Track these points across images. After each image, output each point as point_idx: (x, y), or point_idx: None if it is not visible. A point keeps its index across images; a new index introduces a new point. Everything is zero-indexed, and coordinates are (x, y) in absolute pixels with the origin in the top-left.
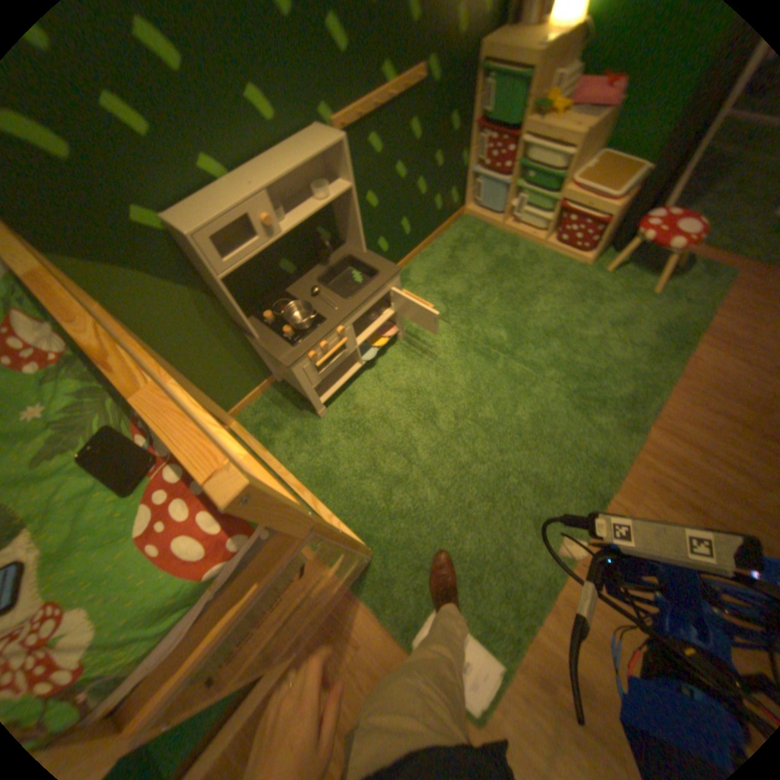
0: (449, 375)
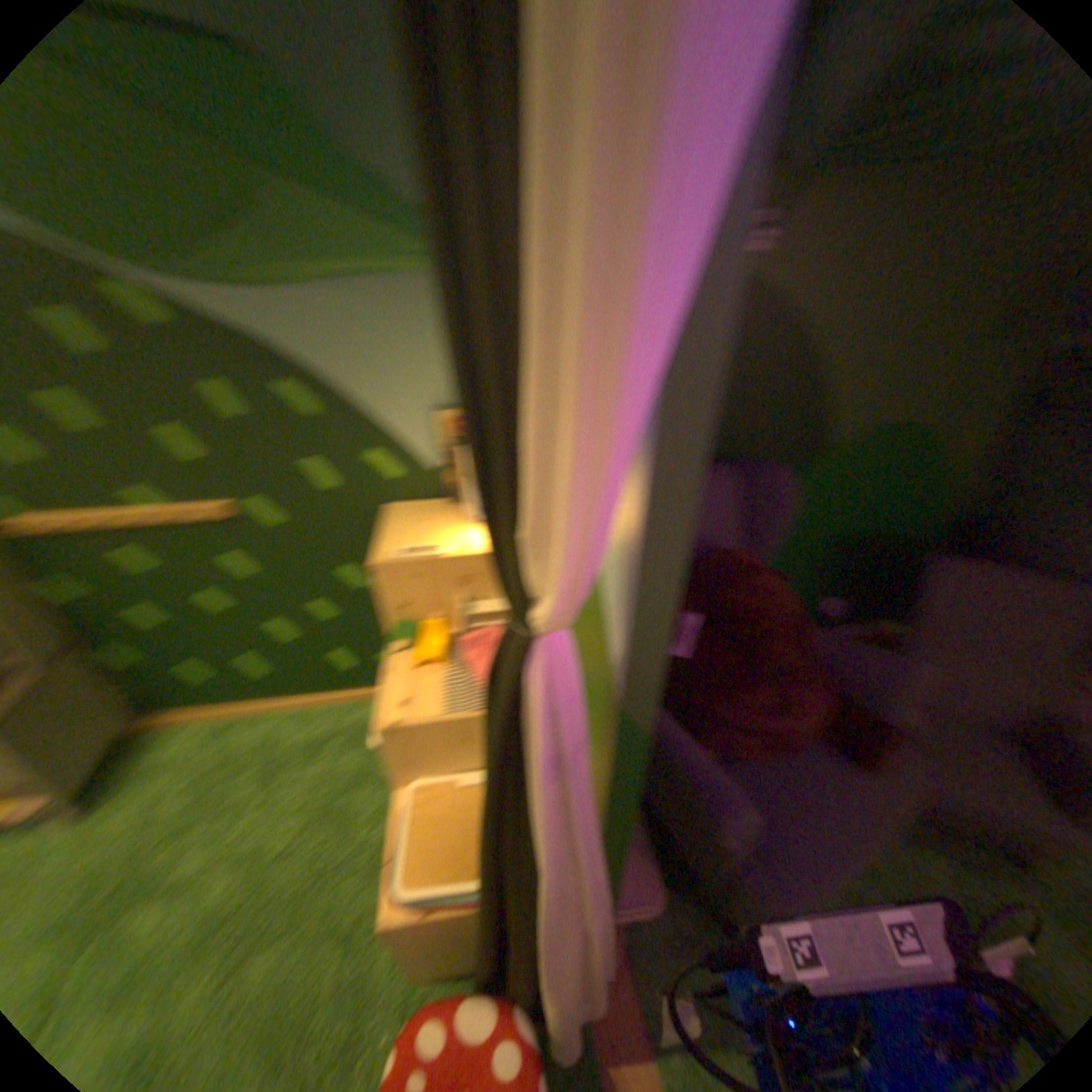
0: None
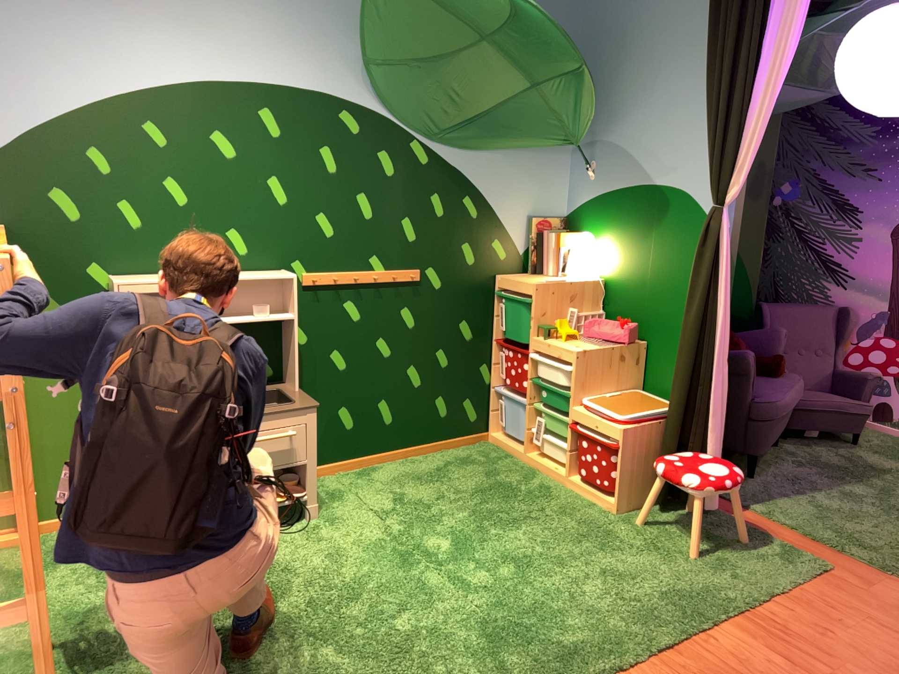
0: (343, 559)
